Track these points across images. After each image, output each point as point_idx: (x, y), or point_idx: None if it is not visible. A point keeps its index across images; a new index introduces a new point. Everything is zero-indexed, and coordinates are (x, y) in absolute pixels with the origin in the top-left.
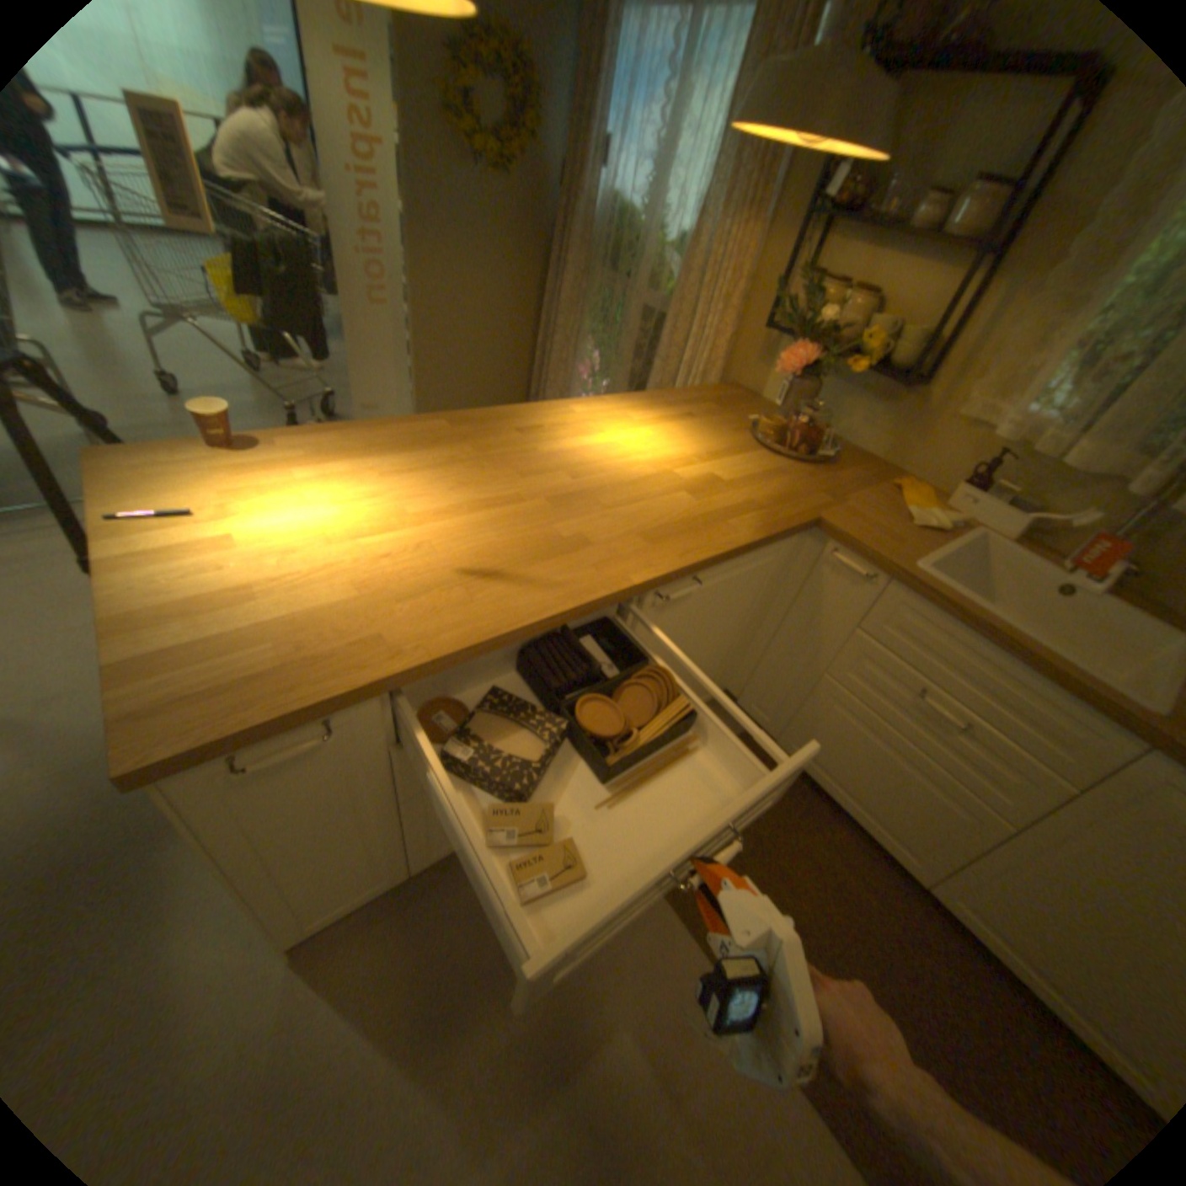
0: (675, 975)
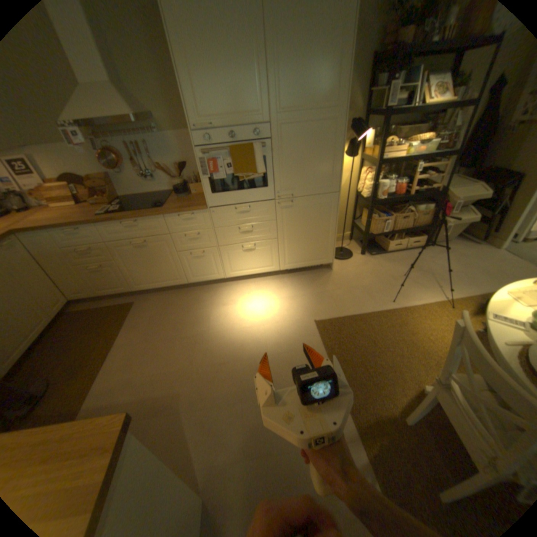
0: (93, 410)
